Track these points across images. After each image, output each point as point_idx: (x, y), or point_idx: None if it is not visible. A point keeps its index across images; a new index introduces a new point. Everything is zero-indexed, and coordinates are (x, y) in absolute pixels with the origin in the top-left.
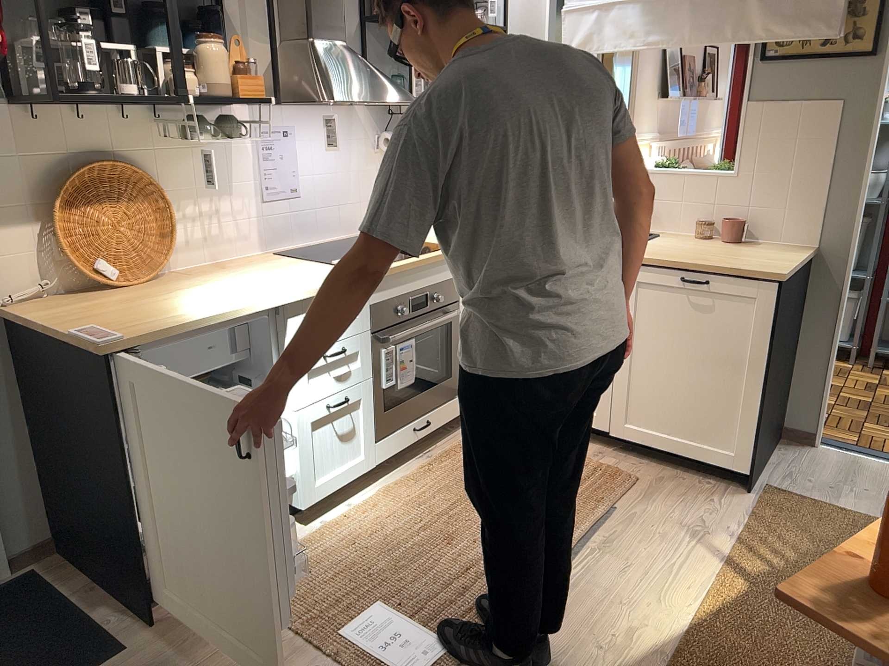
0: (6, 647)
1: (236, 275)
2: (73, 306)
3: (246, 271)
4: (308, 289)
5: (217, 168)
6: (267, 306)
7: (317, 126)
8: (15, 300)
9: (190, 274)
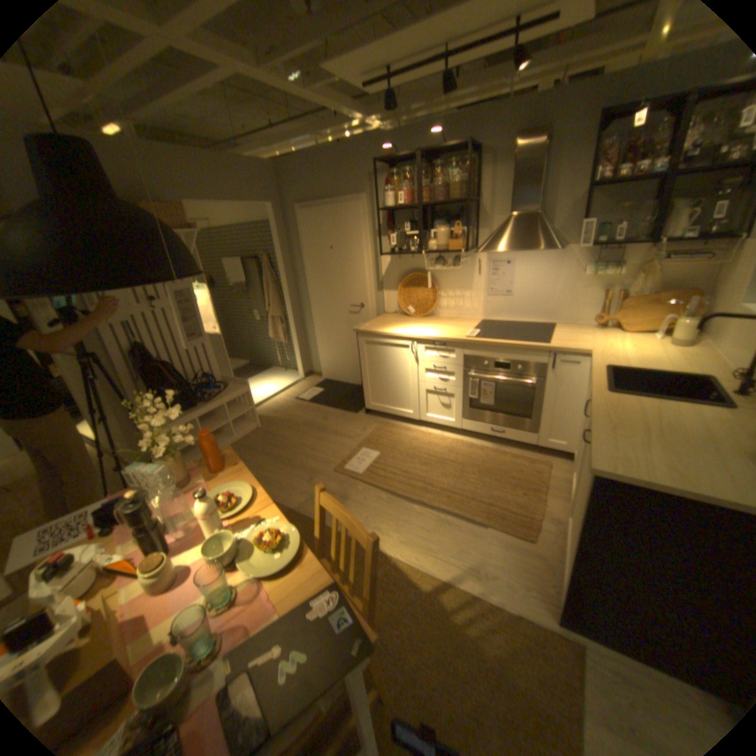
0: (355, 398)
1: (442, 323)
2: (390, 318)
3: (450, 323)
4: (426, 336)
5: (465, 277)
6: (406, 336)
7: (532, 258)
8: (388, 312)
9: (437, 319)
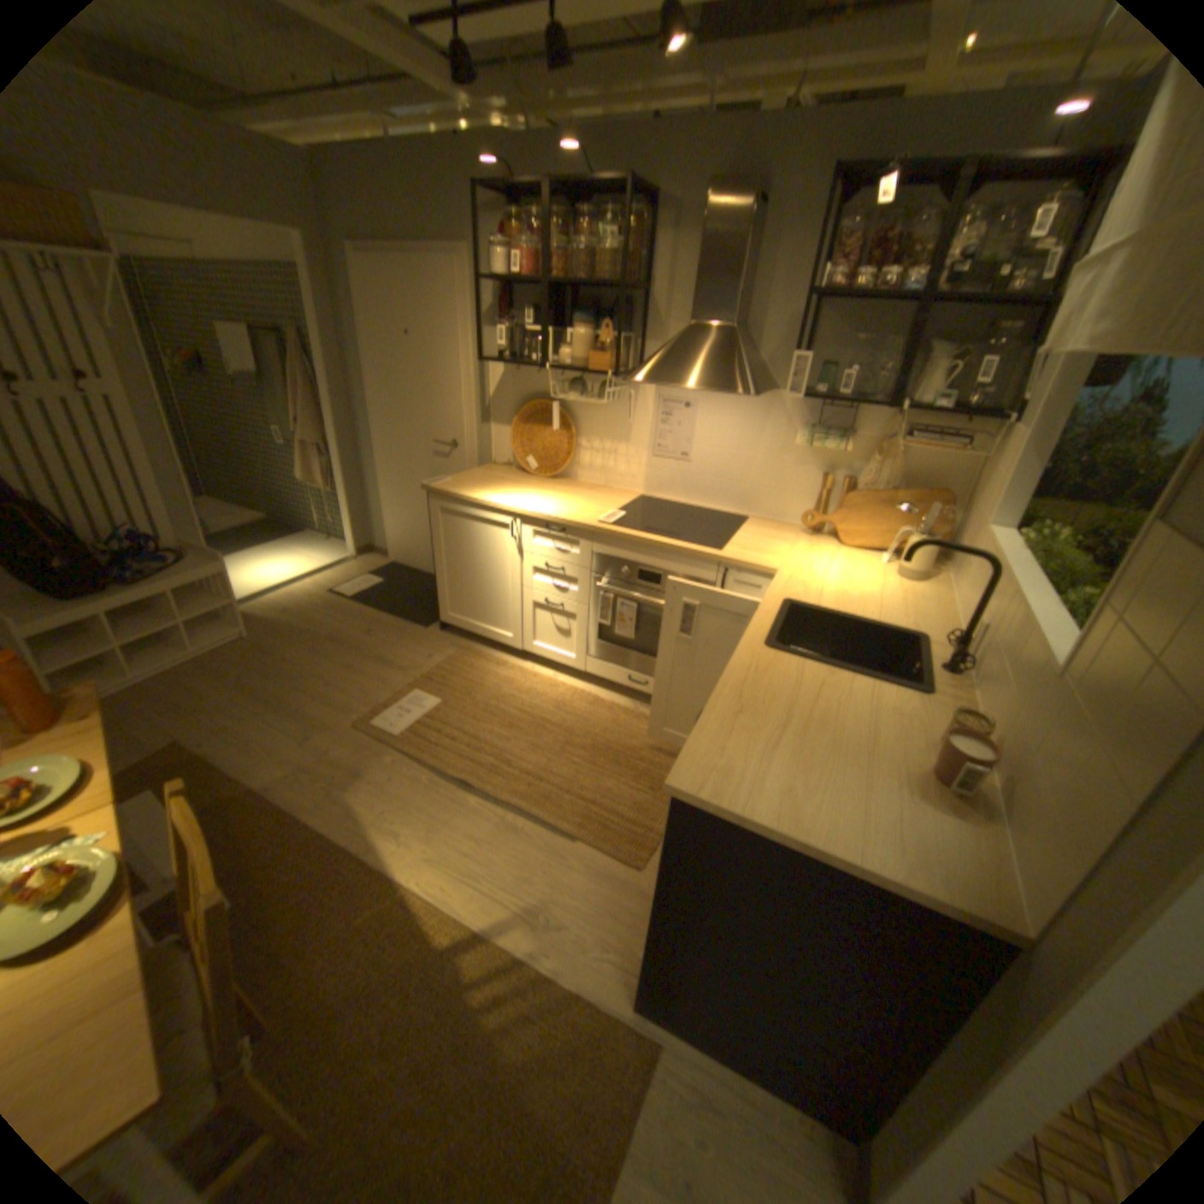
0: (433, 600)
1: (574, 494)
2: (496, 473)
3: (587, 495)
4: (536, 512)
5: (620, 421)
6: (504, 508)
7: (723, 403)
8: (497, 462)
9: (571, 484)
